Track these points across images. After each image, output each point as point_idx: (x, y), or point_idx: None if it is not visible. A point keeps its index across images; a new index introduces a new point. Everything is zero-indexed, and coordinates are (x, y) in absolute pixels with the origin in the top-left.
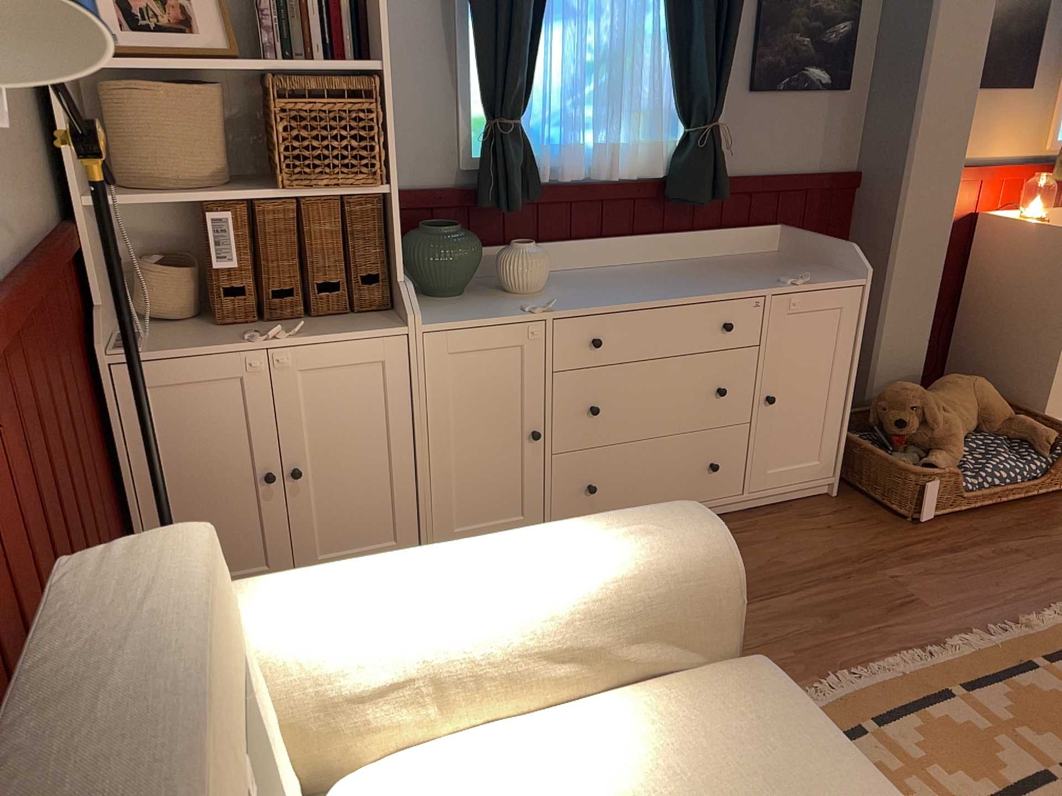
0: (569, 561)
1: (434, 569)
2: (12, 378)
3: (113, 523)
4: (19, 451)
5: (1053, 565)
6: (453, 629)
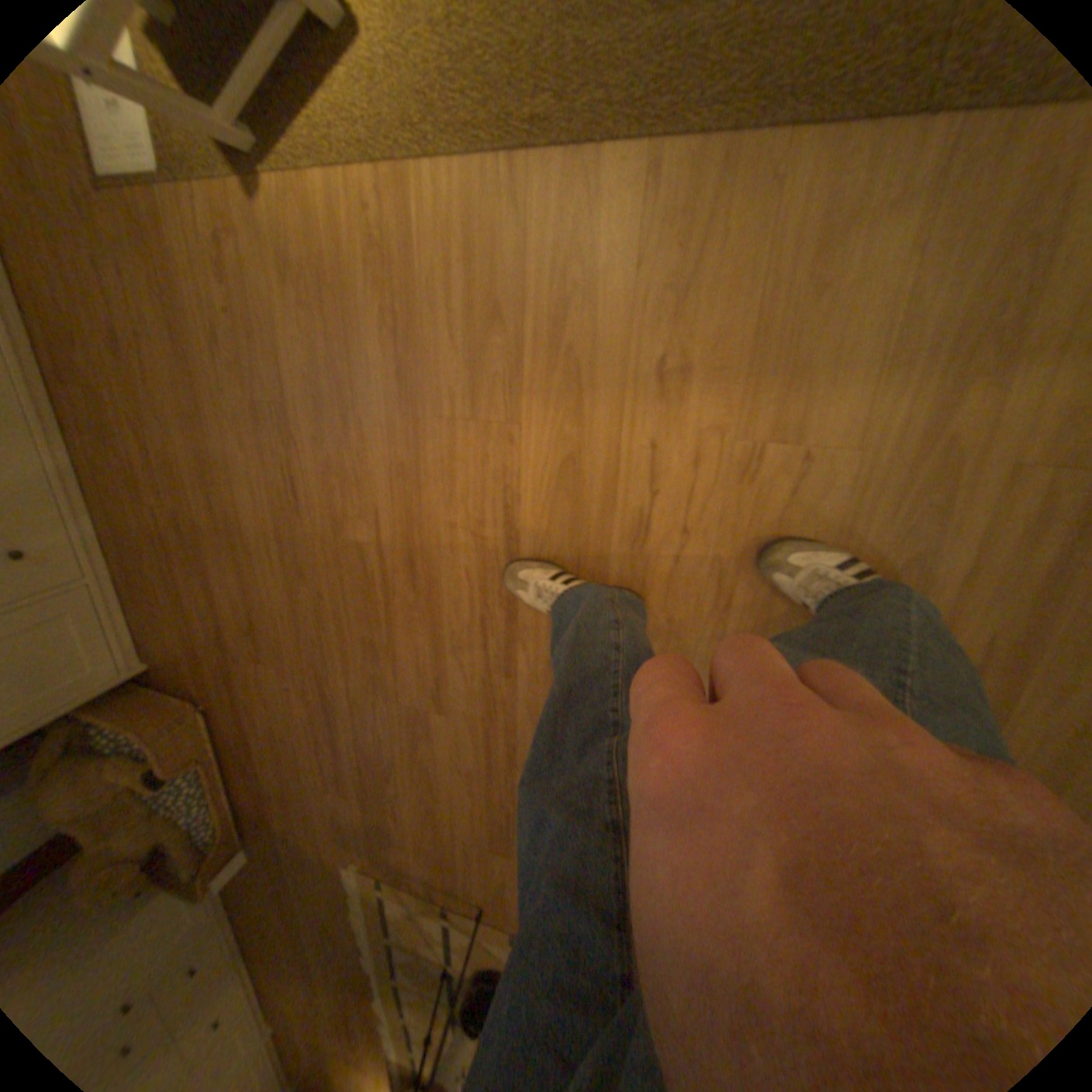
0: None
1: None
2: None
3: None
4: None
5: (293, 833)
6: None
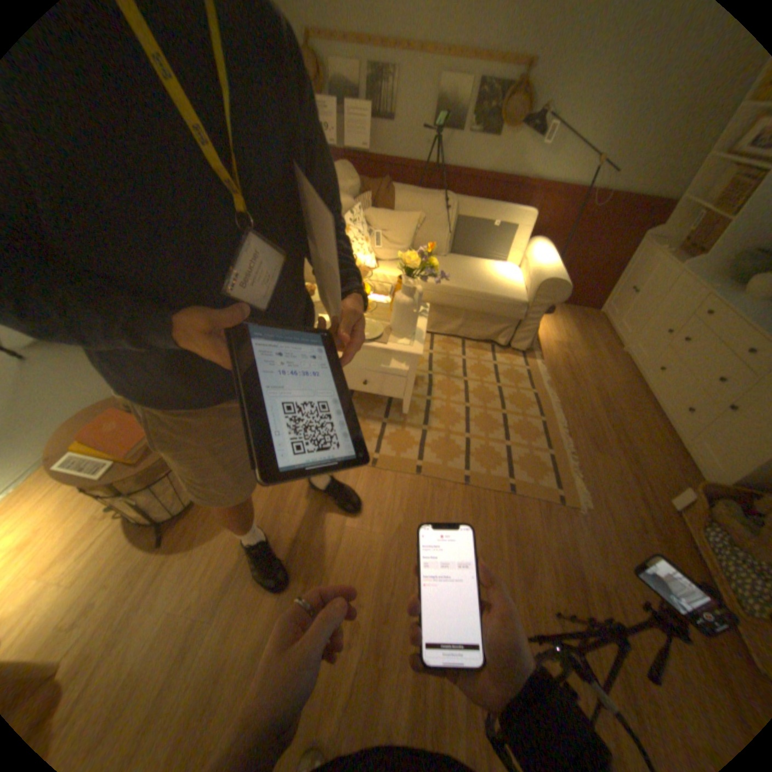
0: (546, 264)
1: (547, 254)
2: (588, 206)
3: (610, 272)
4: (576, 217)
5: (629, 537)
6: (533, 258)
